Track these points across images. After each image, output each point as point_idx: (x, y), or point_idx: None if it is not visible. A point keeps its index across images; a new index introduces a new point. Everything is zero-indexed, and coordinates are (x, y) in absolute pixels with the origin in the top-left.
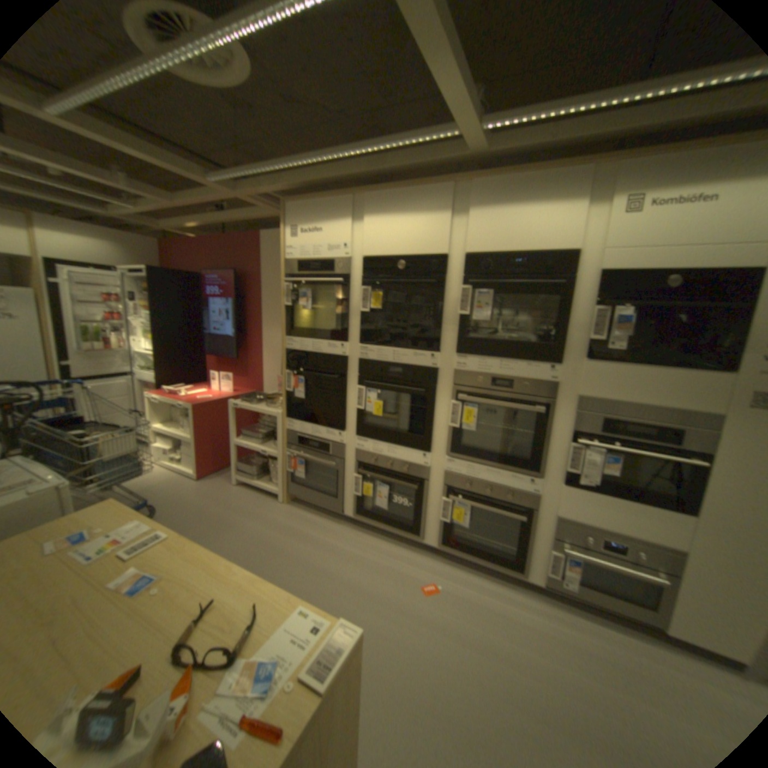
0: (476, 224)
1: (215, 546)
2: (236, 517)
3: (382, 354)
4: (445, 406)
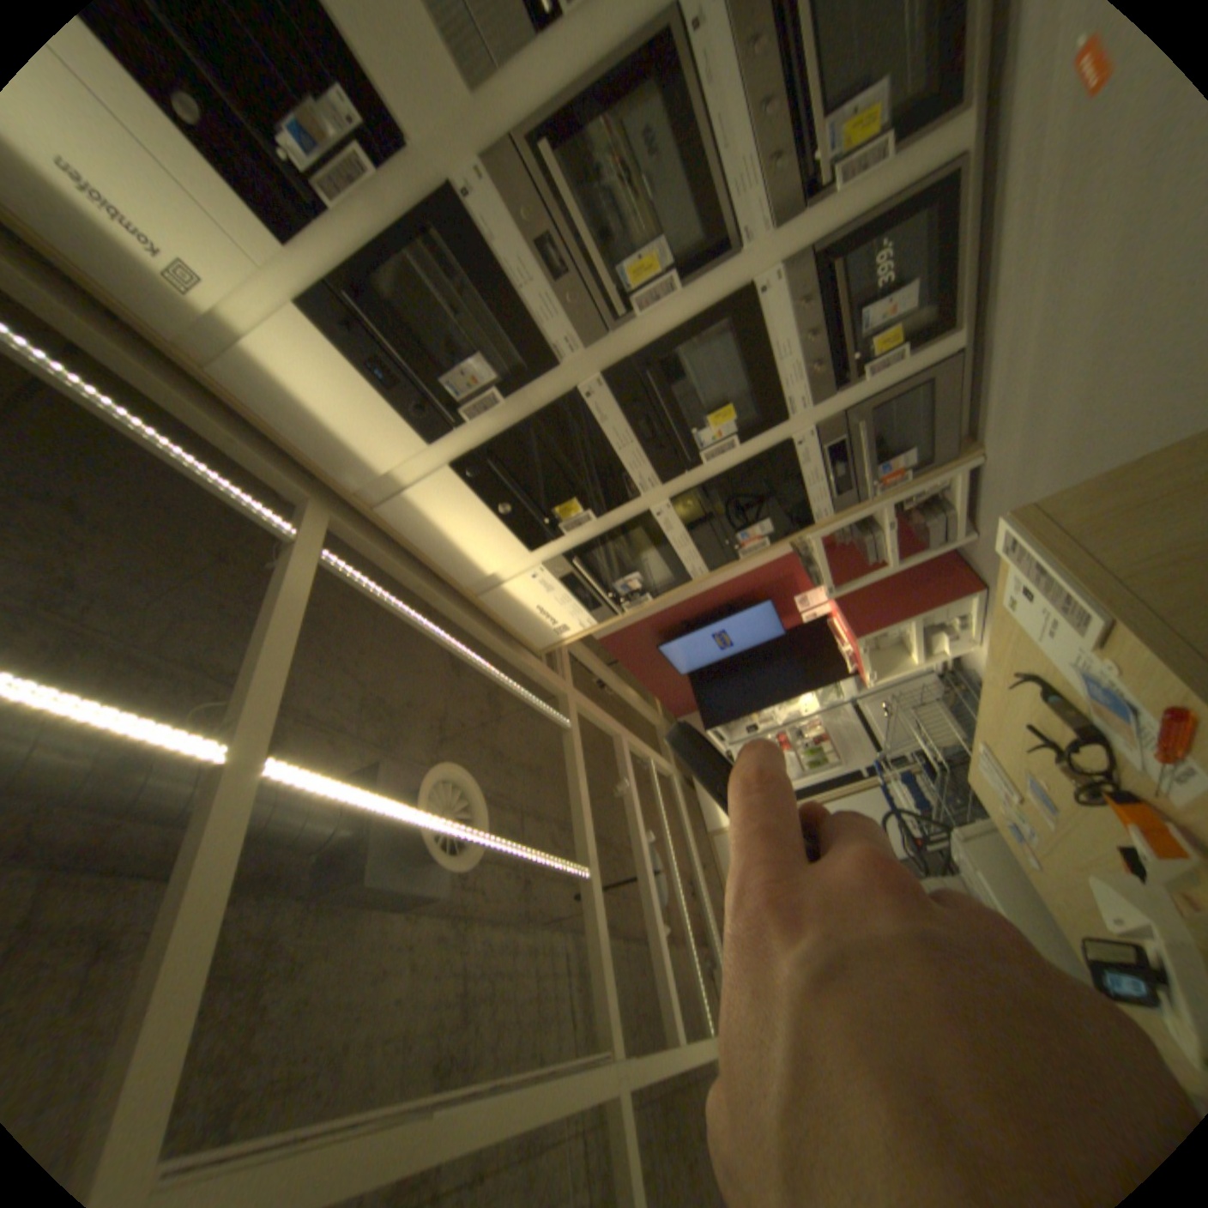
0: (388, 455)
1: None
2: None
3: (634, 459)
4: (653, 318)
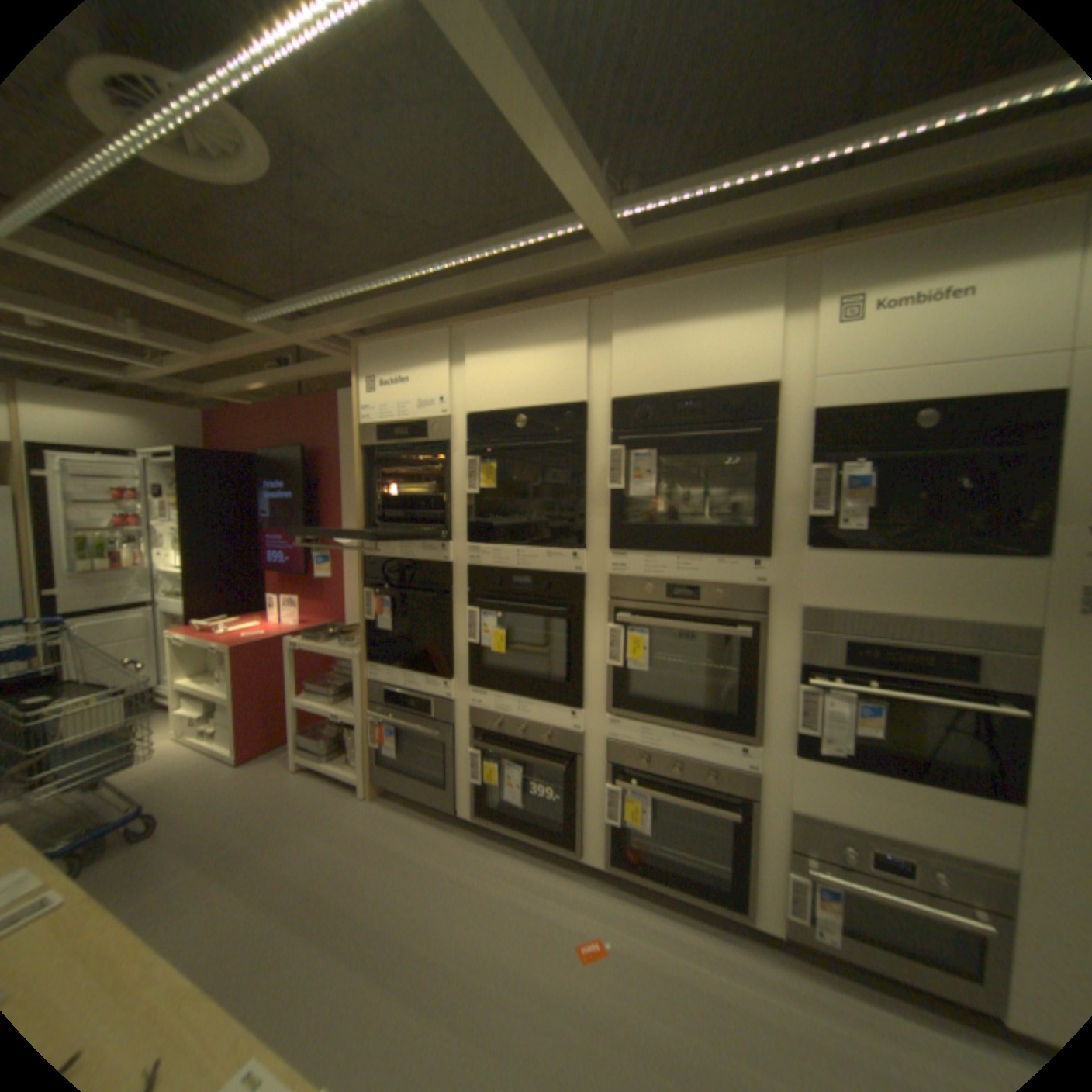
0: (622, 355)
1: (241, 881)
2: (285, 827)
3: (499, 555)
4: (598, 632)
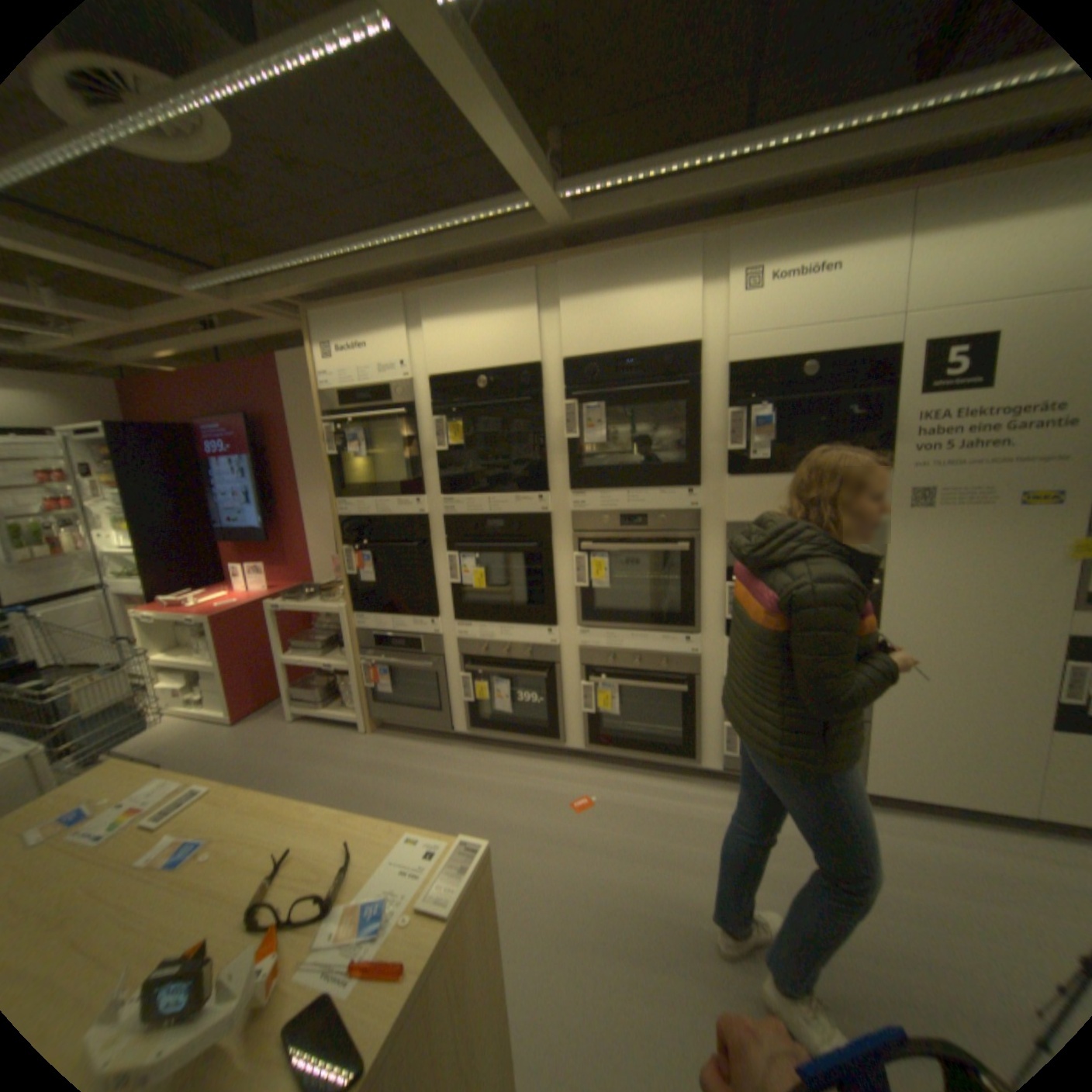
0: (569, 319)
1: None
2: (298, 764)
3: (473, 504)
4: (565, 561)
